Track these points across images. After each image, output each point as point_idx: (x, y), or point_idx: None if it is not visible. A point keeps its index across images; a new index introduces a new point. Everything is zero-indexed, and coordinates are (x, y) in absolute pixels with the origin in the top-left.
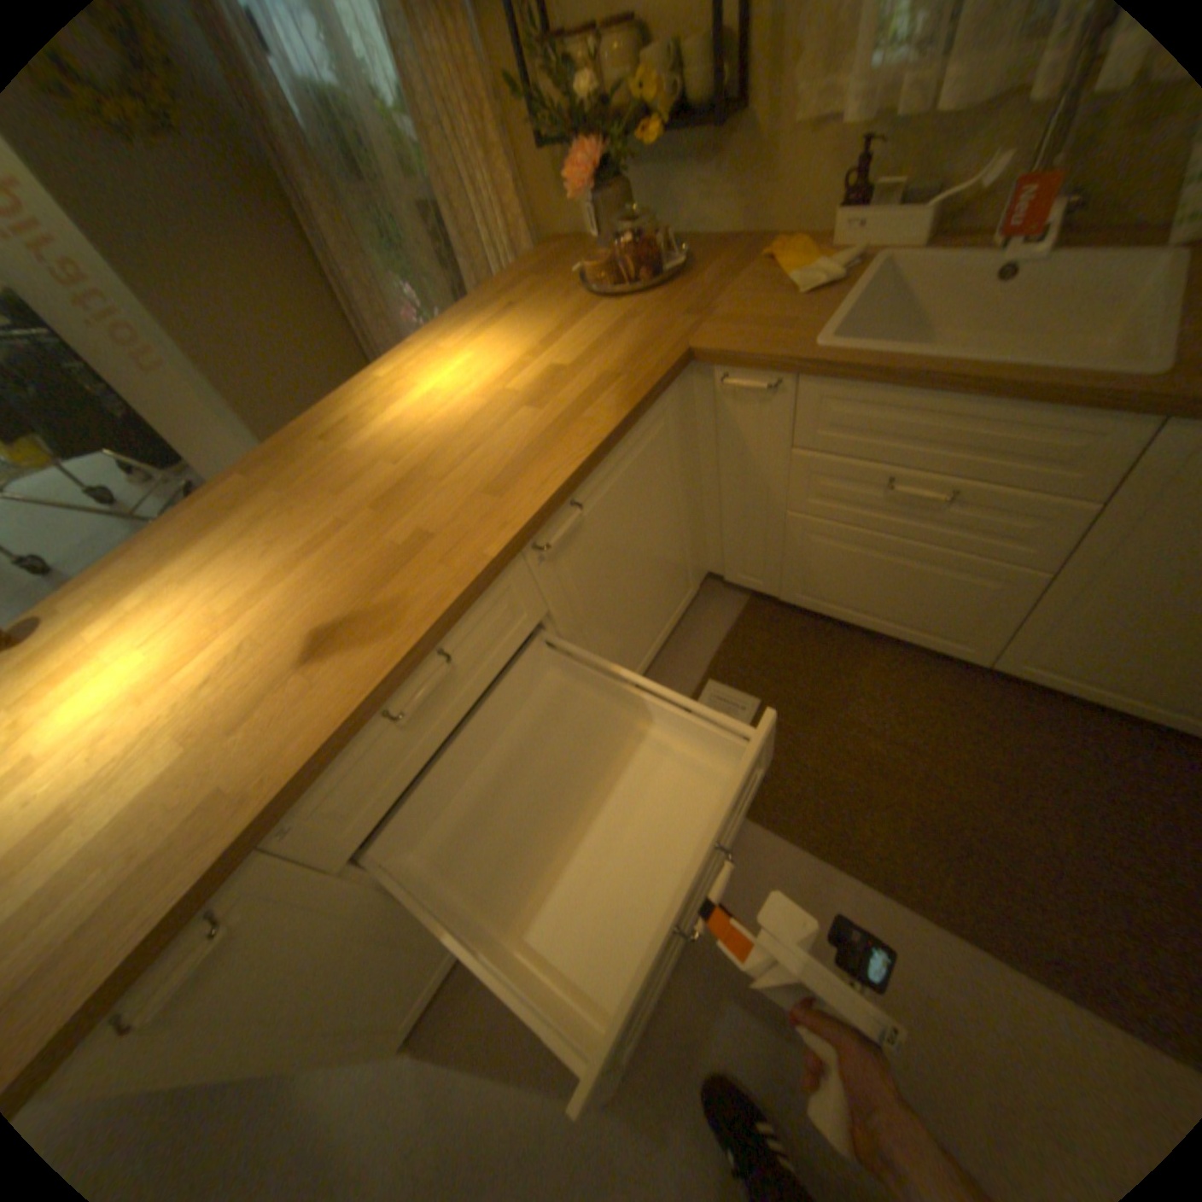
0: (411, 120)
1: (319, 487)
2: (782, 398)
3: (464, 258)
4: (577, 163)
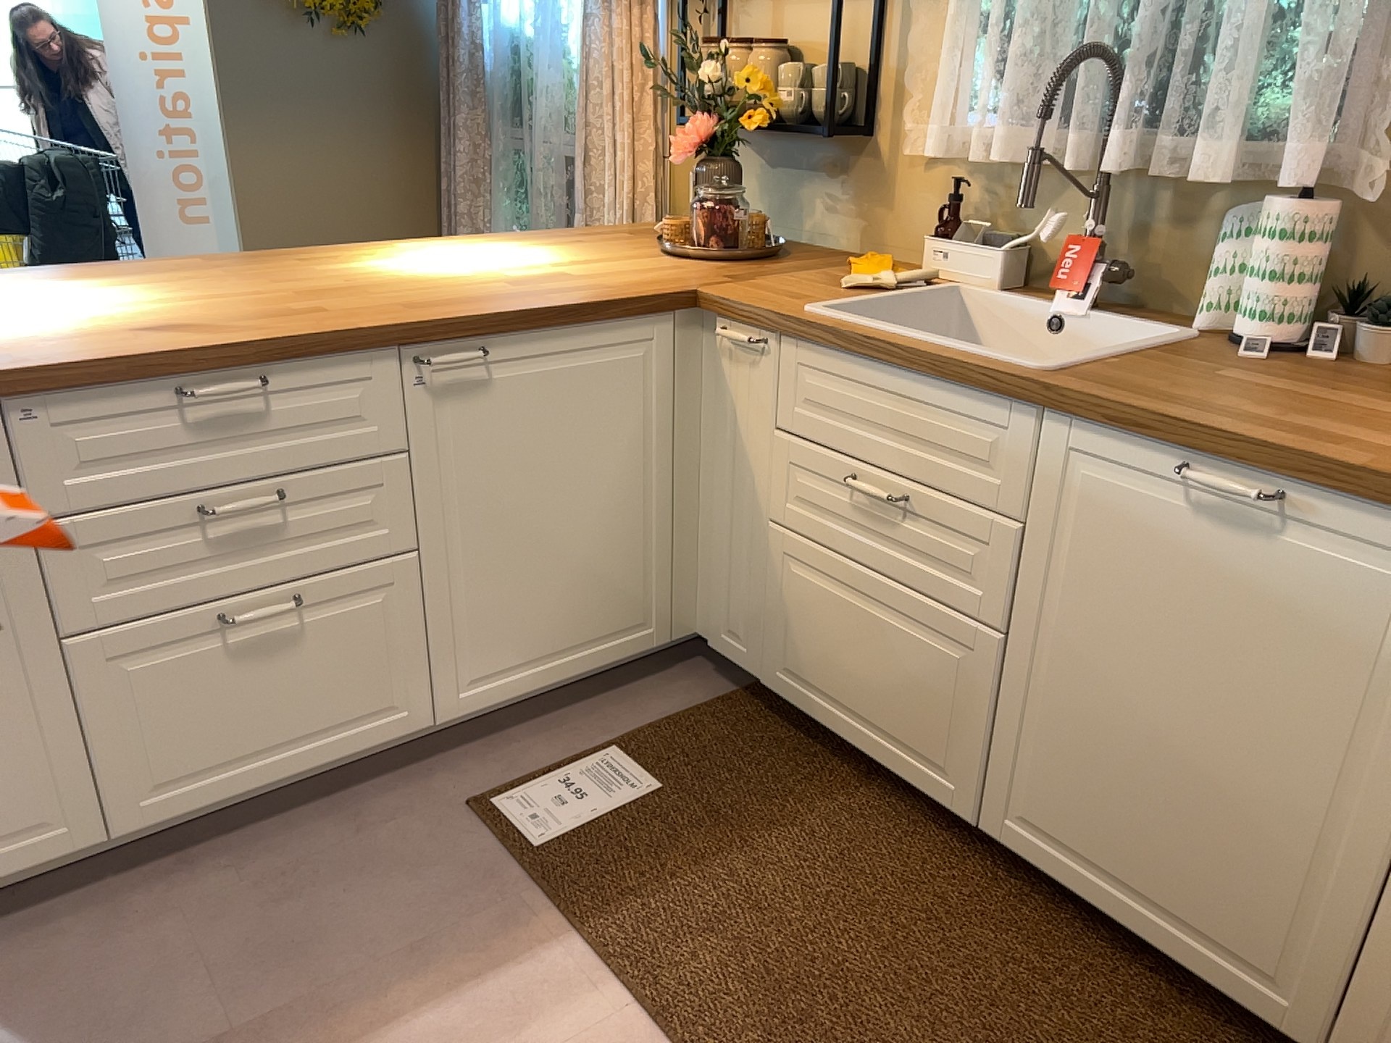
0: (580, 79)
1: (268, 278)
2: (768, 361)
3: (584, 215)
4: (687, 133)
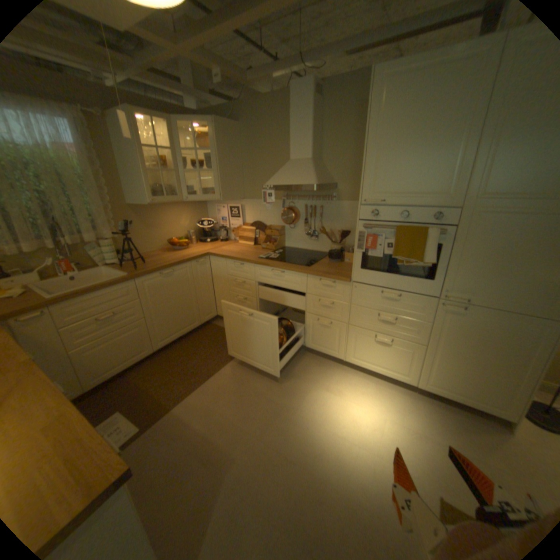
0: None
1: None
2: (47, 317)
3: None
4: None
